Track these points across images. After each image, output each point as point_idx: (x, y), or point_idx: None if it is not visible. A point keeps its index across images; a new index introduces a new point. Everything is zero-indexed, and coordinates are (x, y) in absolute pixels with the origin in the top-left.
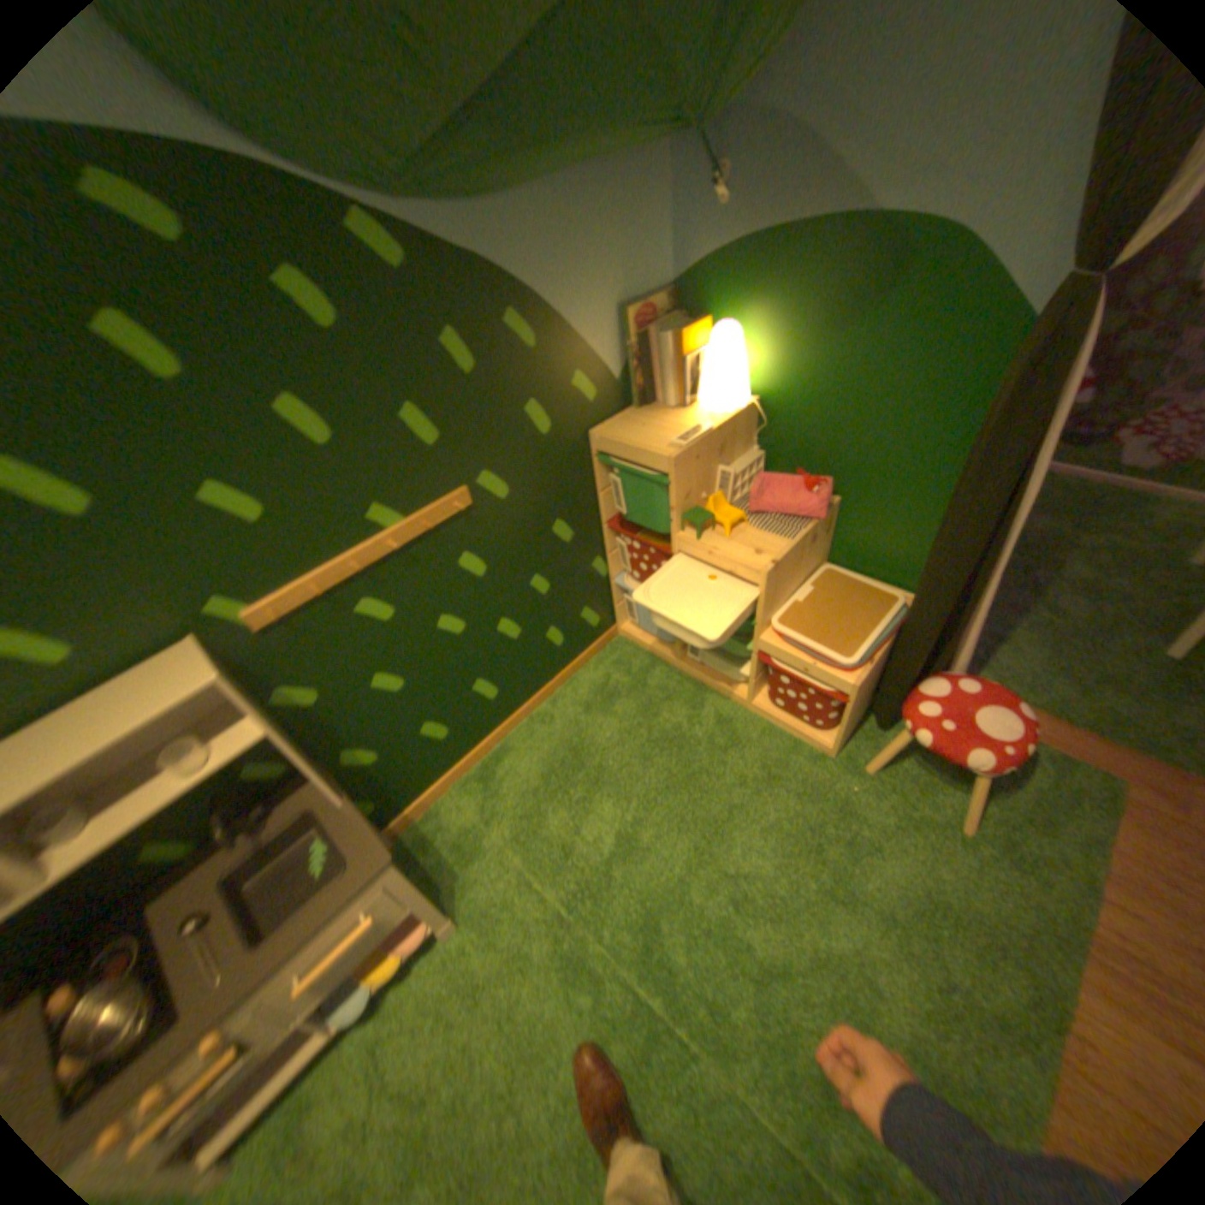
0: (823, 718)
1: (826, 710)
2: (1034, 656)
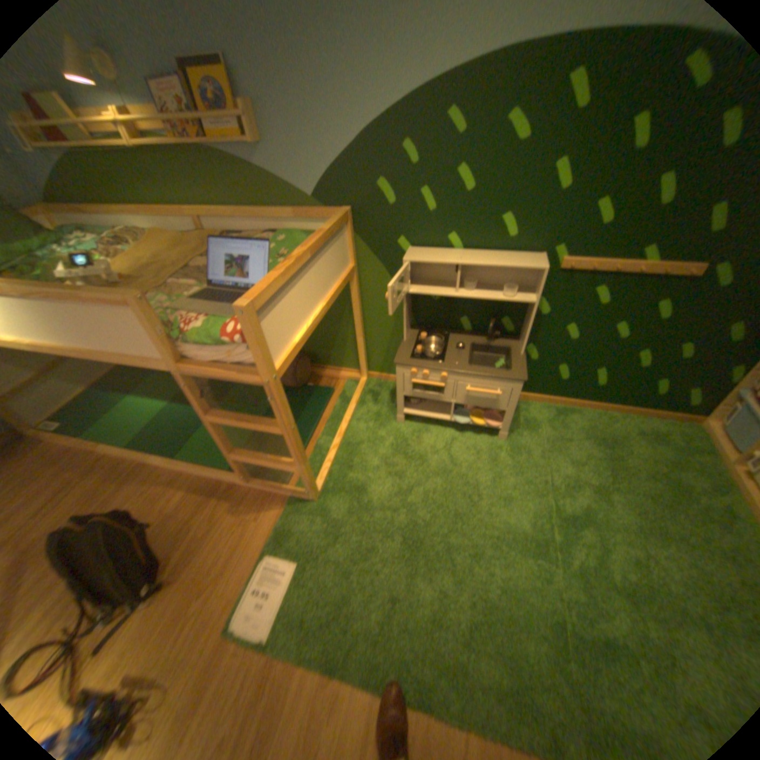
0: None
1: None
2: None
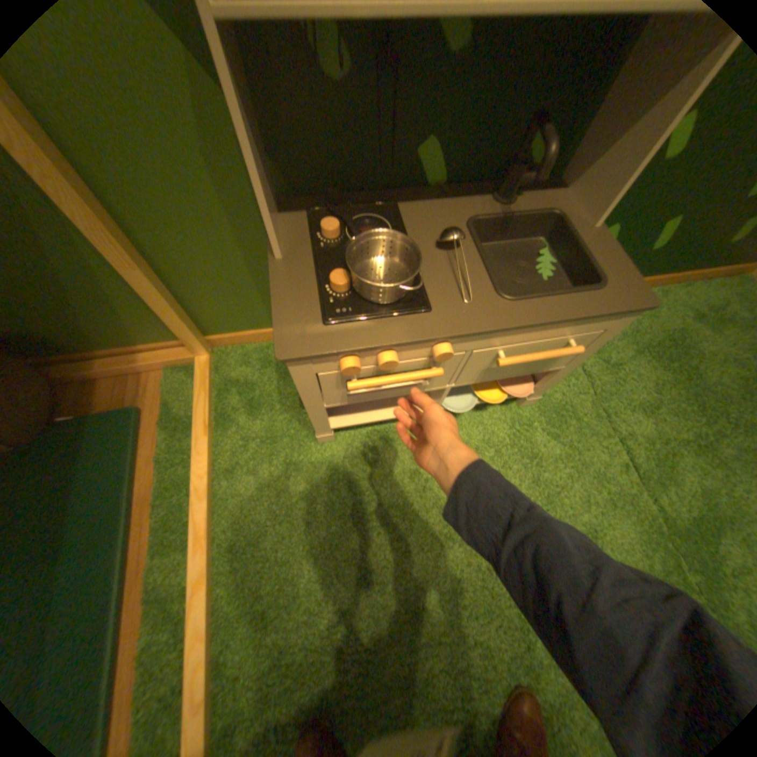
0: None
1: None
2: None
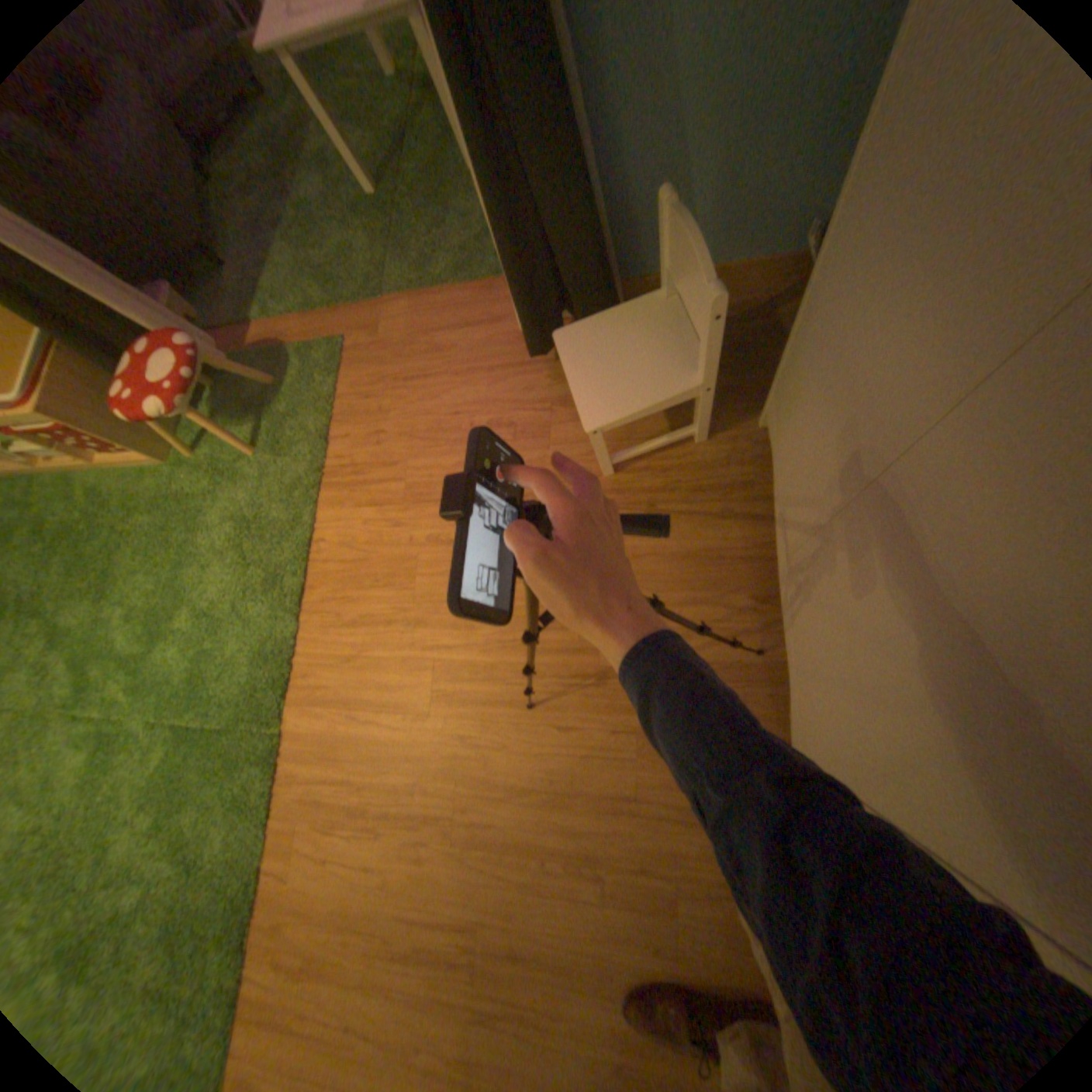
0: (106, 444)
1: (90, 438)
2: (284, 264)
